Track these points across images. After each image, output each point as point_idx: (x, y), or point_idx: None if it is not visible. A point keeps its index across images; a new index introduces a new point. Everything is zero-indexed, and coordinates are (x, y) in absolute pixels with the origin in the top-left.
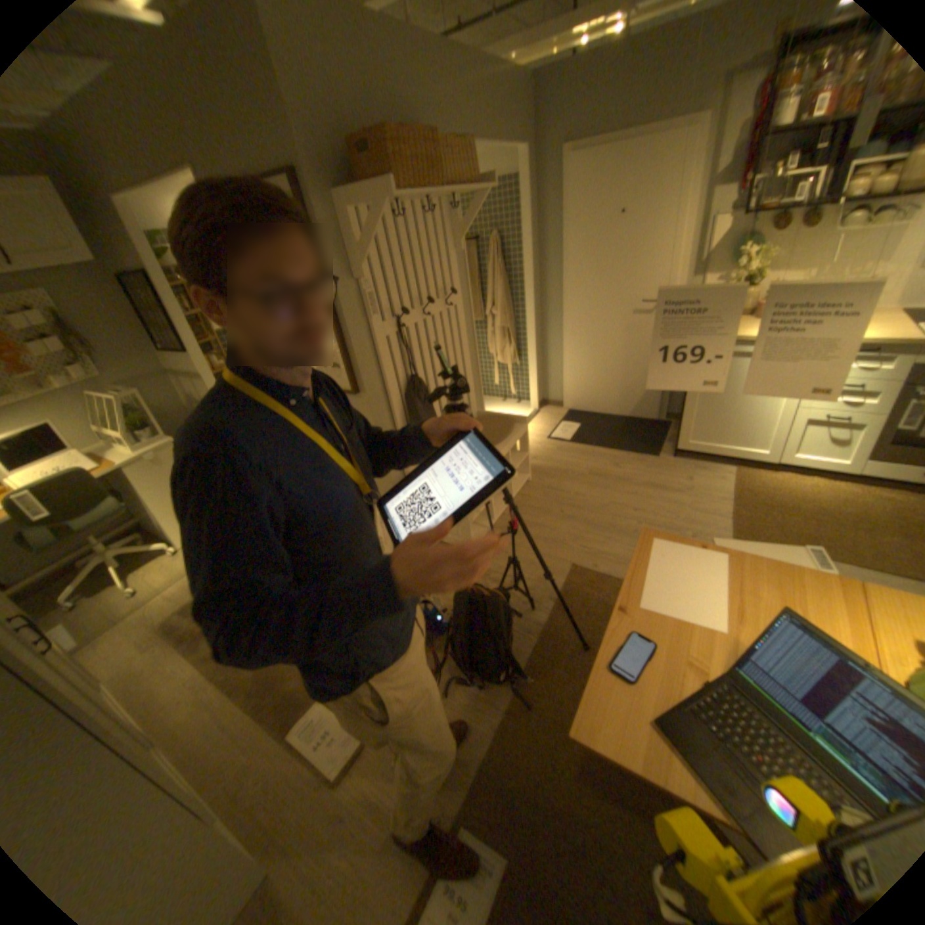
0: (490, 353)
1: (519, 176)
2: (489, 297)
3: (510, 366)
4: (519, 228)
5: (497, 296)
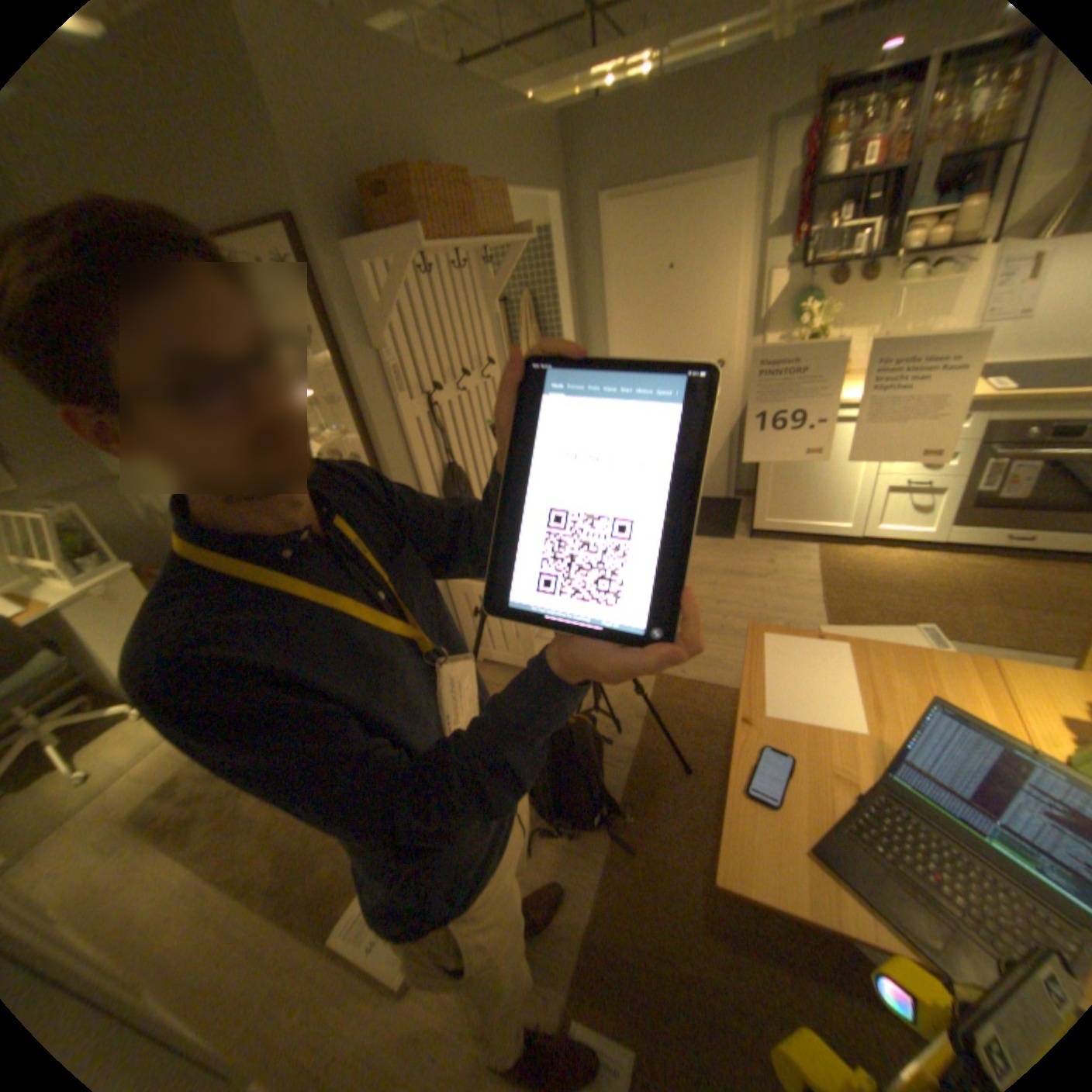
0: None
1: (551, 228)
2: None
3: None
4: (555, 288)
5: None
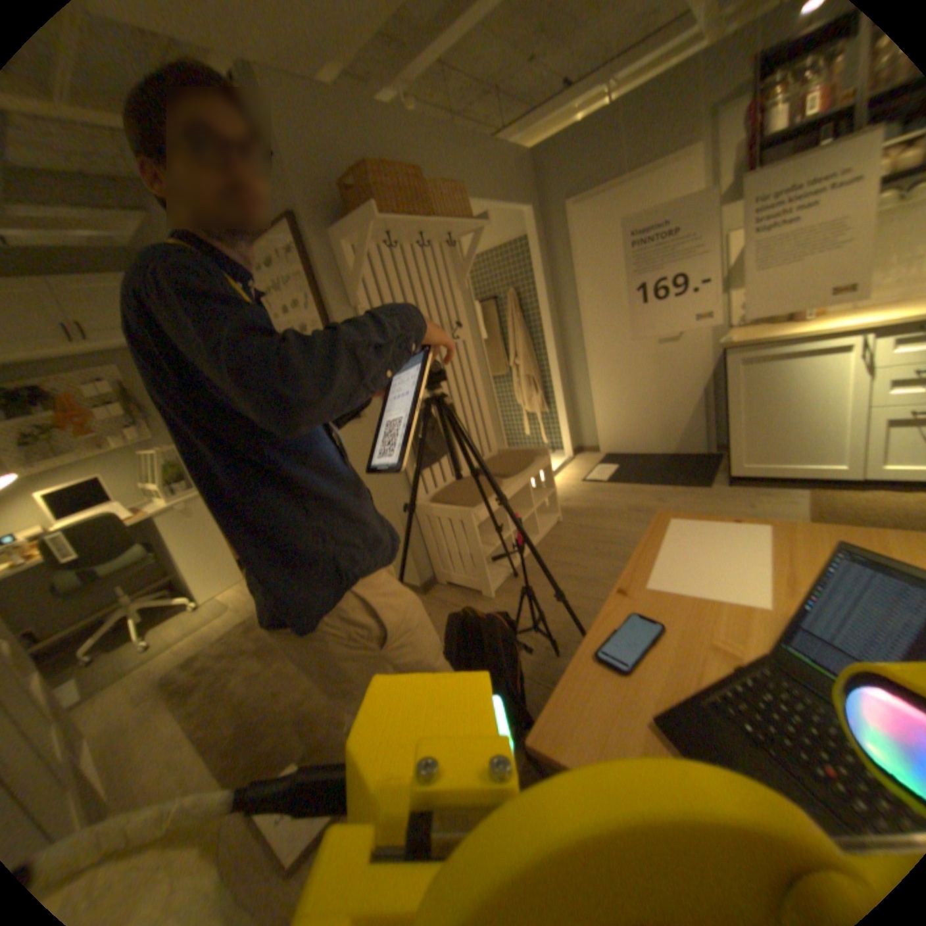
0: (515, 399)
1: (527, 233)
2: (509, 346)
3: (537, 411)
4: (533, 279)
5: (518, 344)
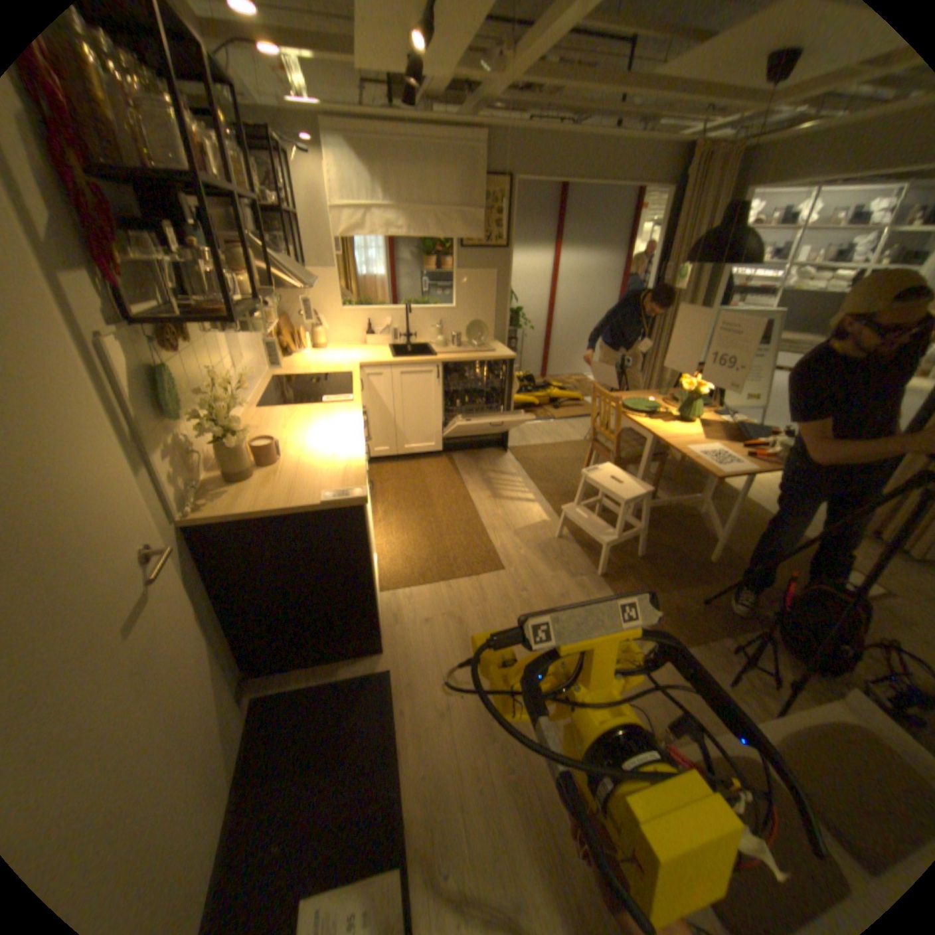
0: None
1: None
2: None
3: None
4: None
5: None
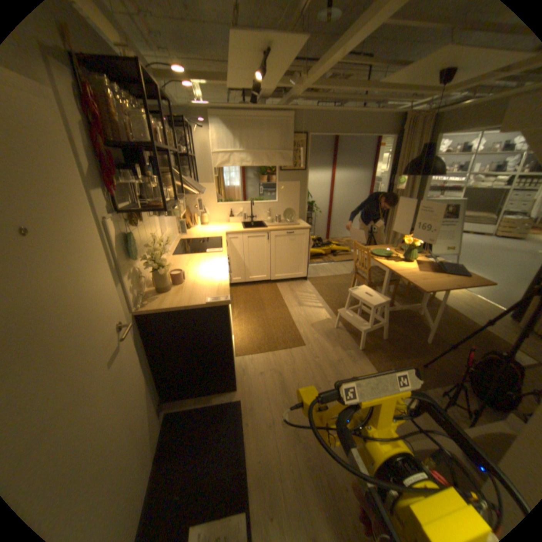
0: None
1: None
2: None
3: None
4: None
5: None
